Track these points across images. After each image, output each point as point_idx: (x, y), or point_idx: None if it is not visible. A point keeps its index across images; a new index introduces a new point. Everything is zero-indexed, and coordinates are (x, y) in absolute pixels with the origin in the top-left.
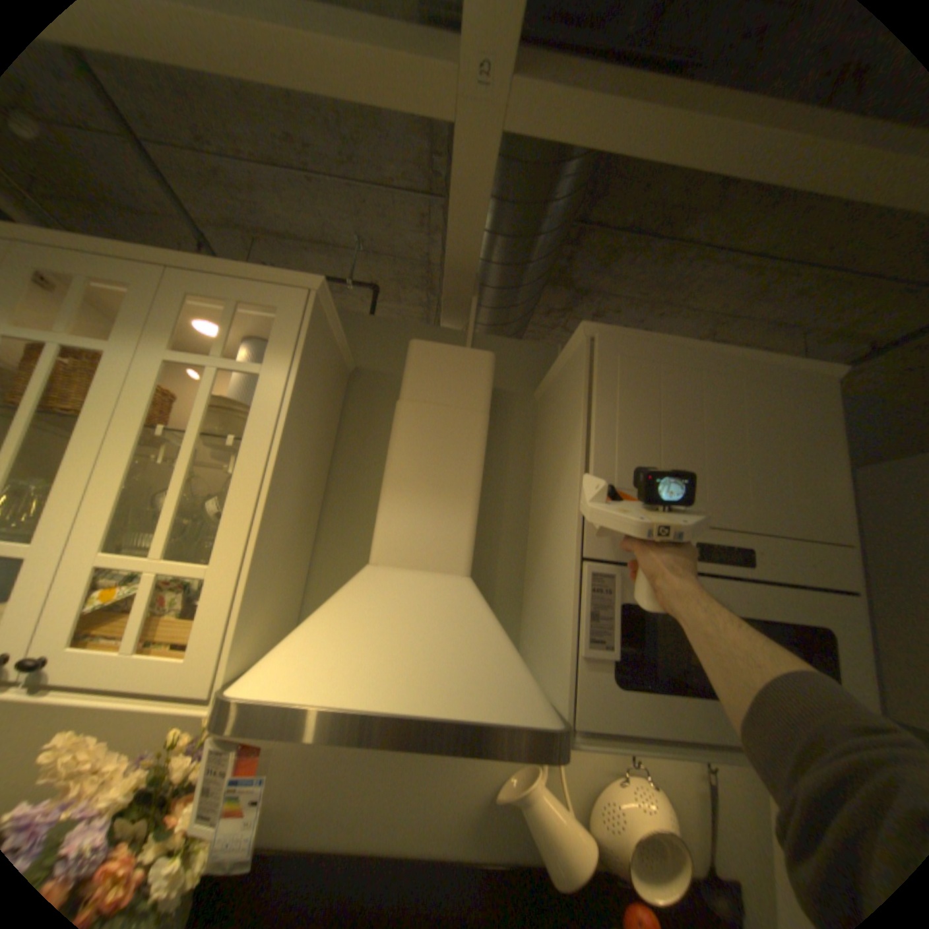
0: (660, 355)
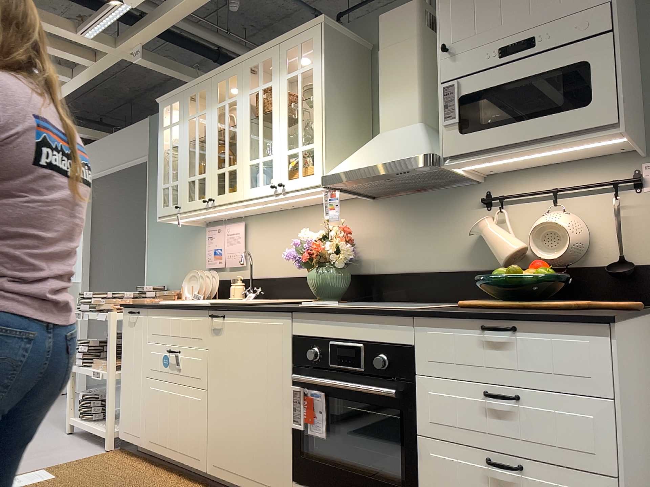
0: None
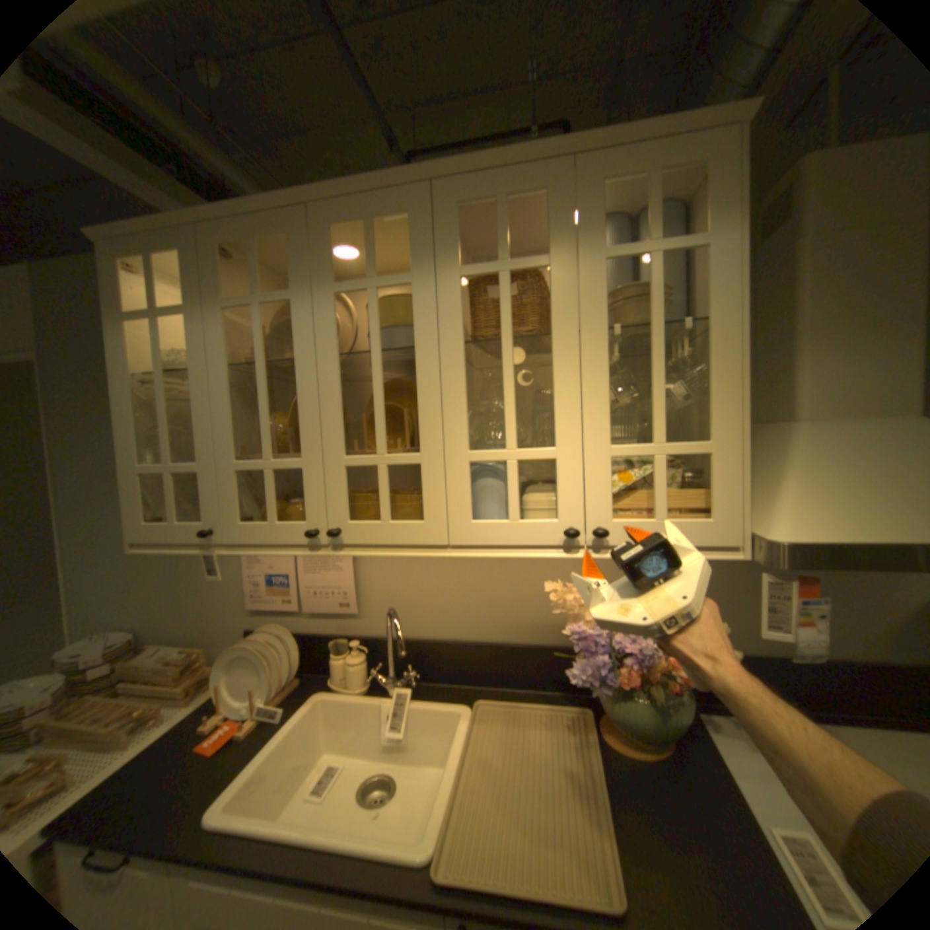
0: None
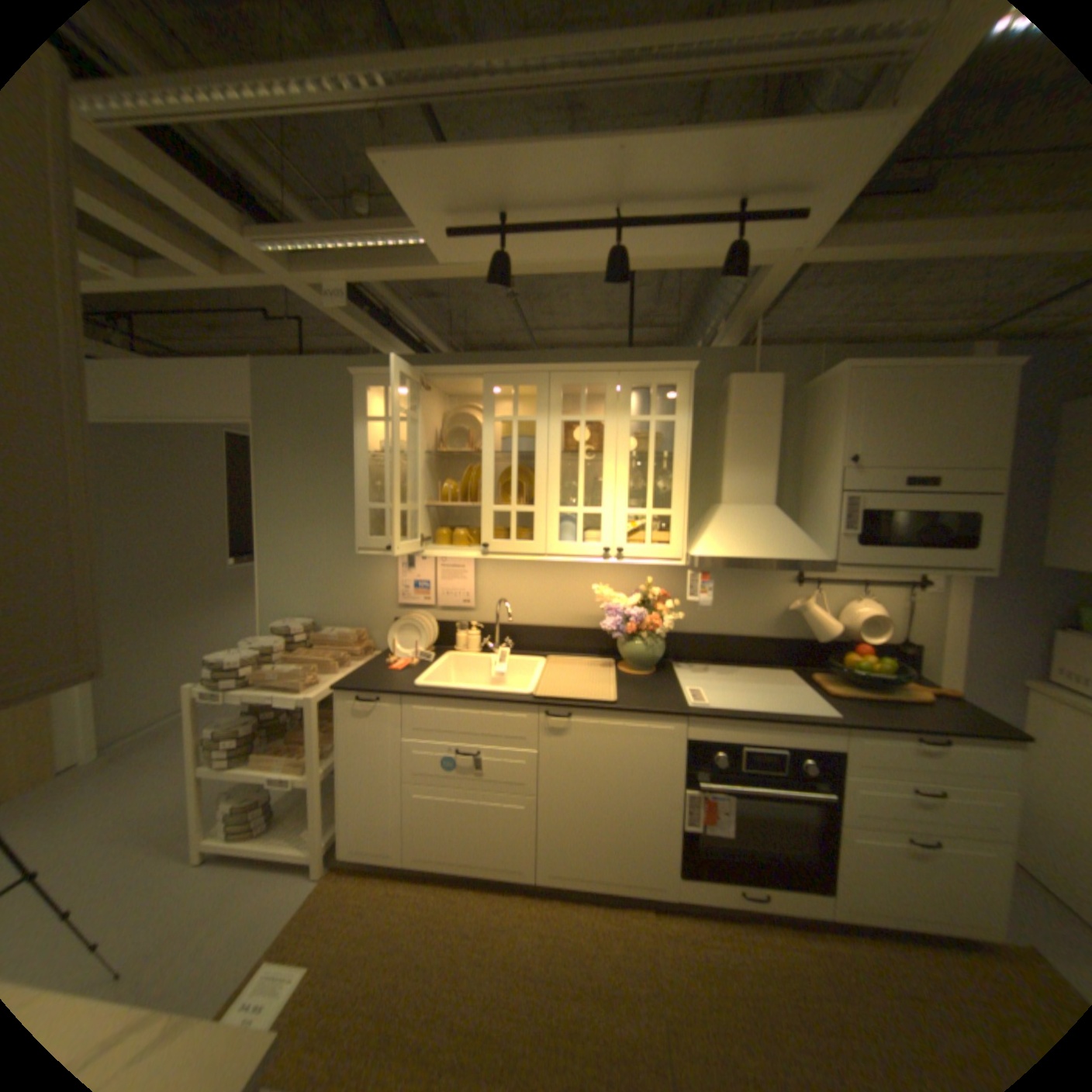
0: (896, 372)
